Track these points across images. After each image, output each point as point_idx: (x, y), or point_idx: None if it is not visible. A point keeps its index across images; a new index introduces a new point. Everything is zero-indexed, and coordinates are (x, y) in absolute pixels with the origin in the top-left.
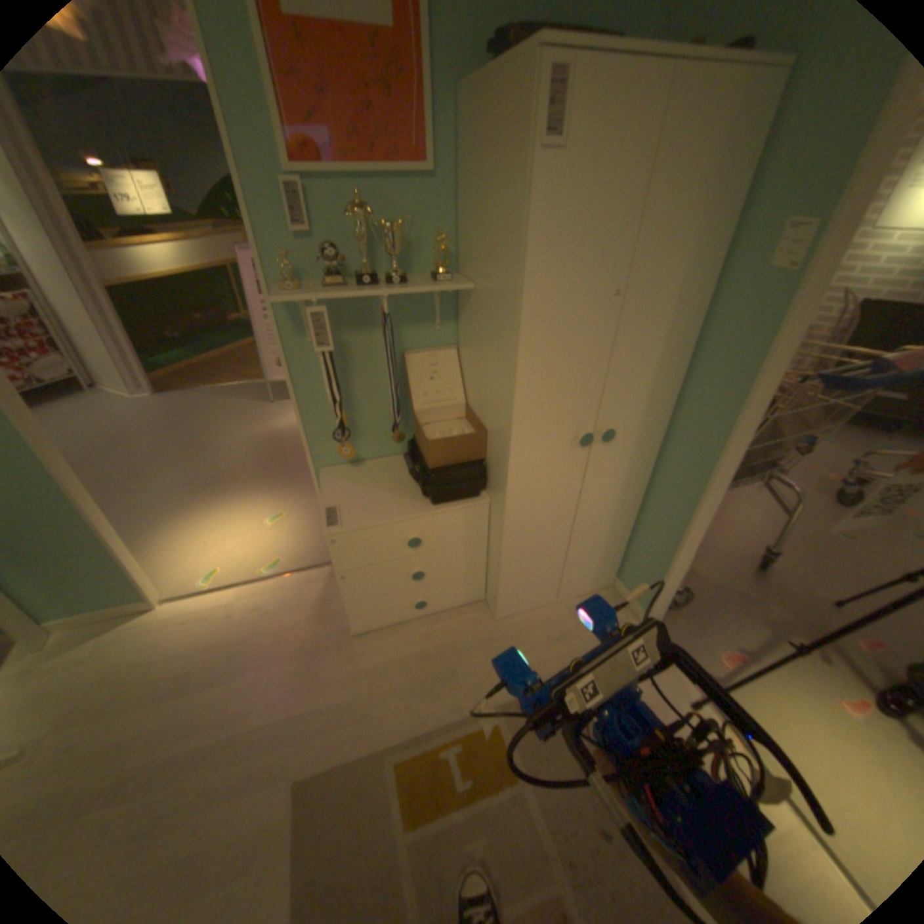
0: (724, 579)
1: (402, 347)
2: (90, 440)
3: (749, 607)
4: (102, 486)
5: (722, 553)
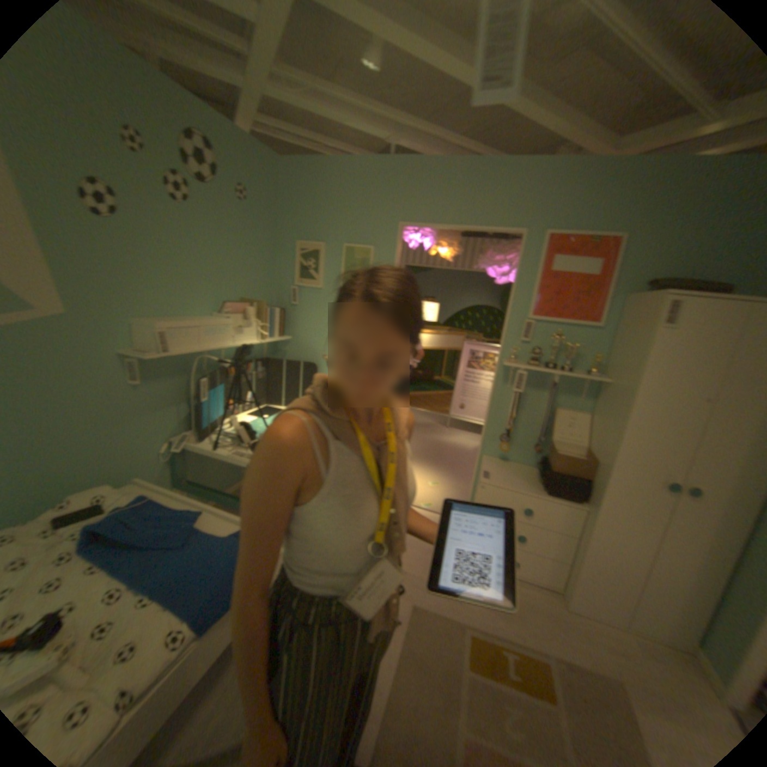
0: None
1: (558, 404)
2: None
3: None
4: None
5: None
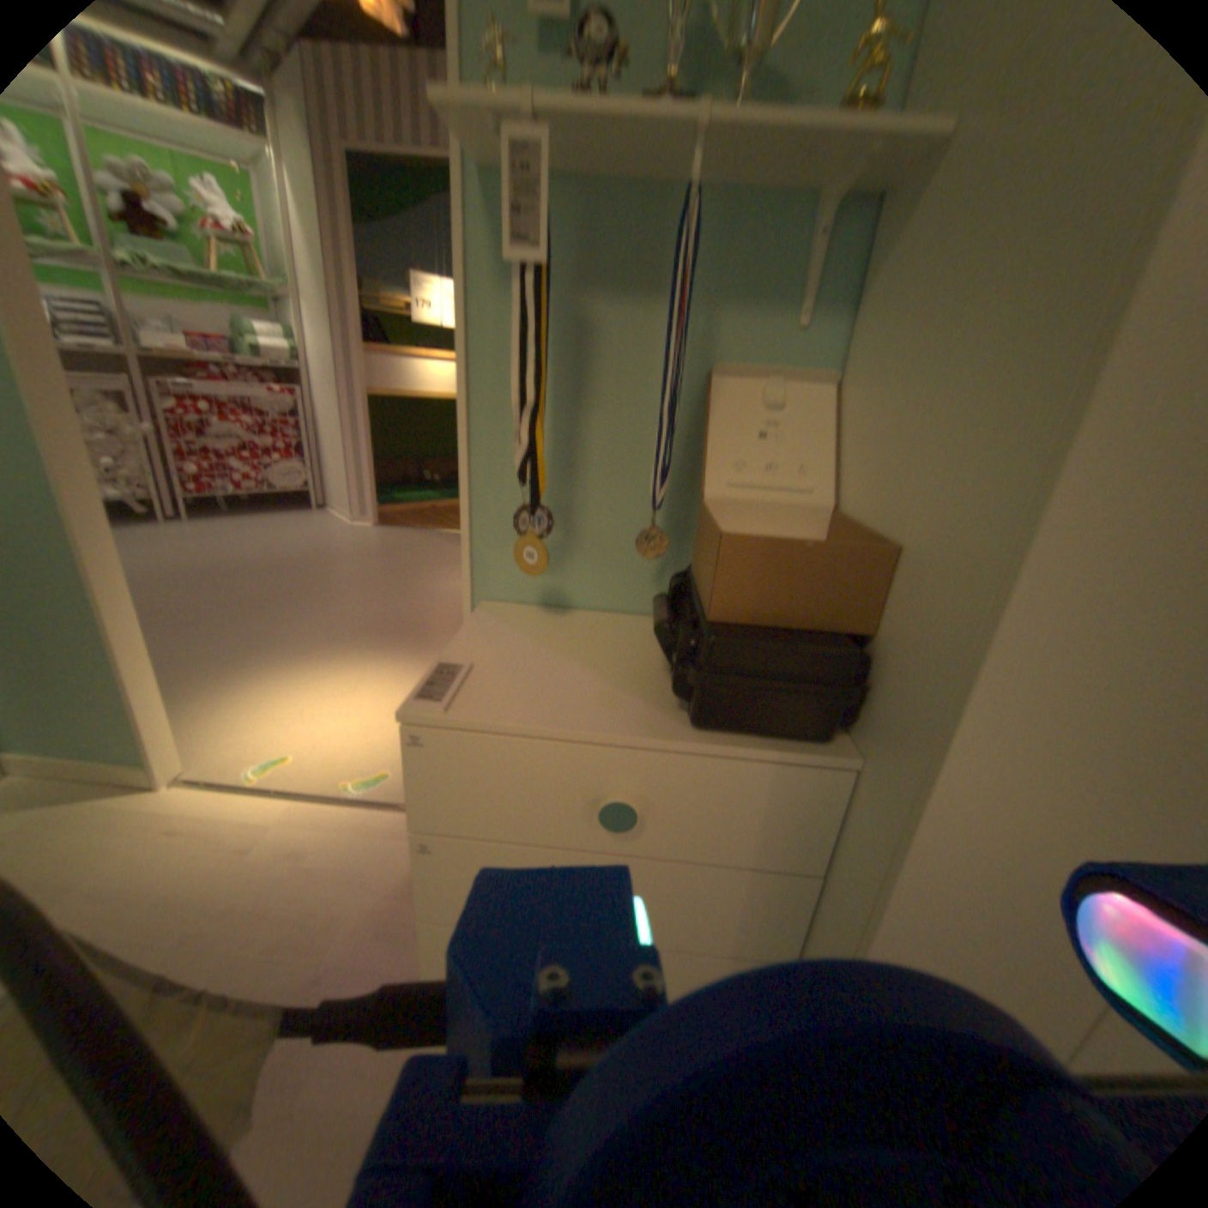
0: None
1: (714, 358)
2: (276, 553)
3: None
4: (245, 602)
5: None
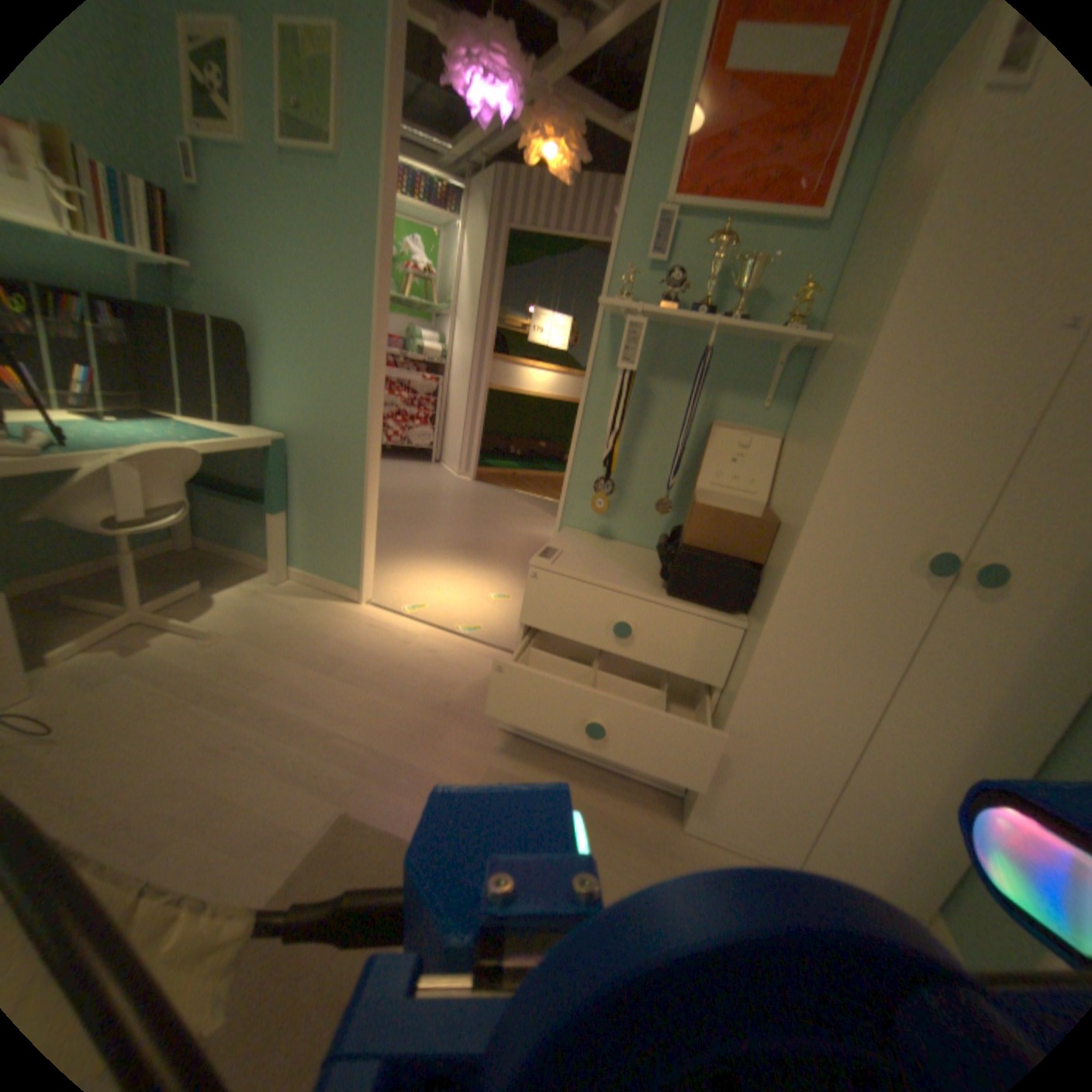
0: None
1: (713, 418)
2: (410, 490)
3: None
4: (394, 517)
5: None
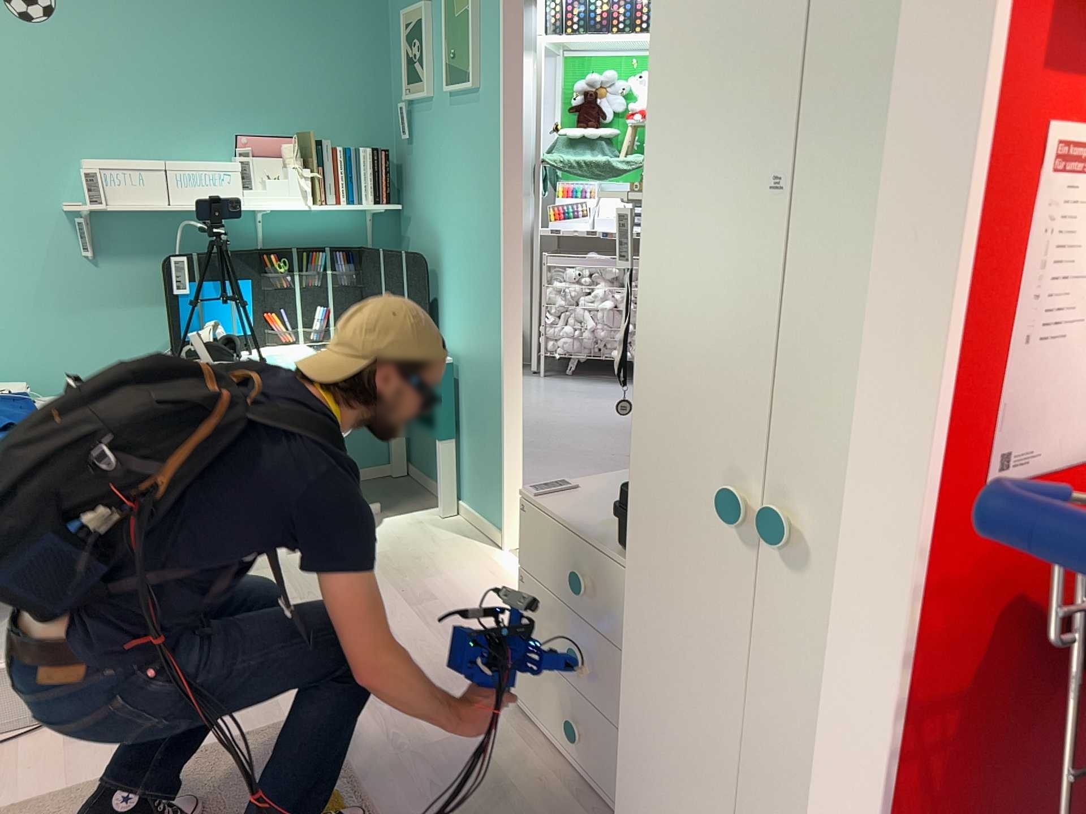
0: None
1: None
2: None
3: None
4: None
5: None
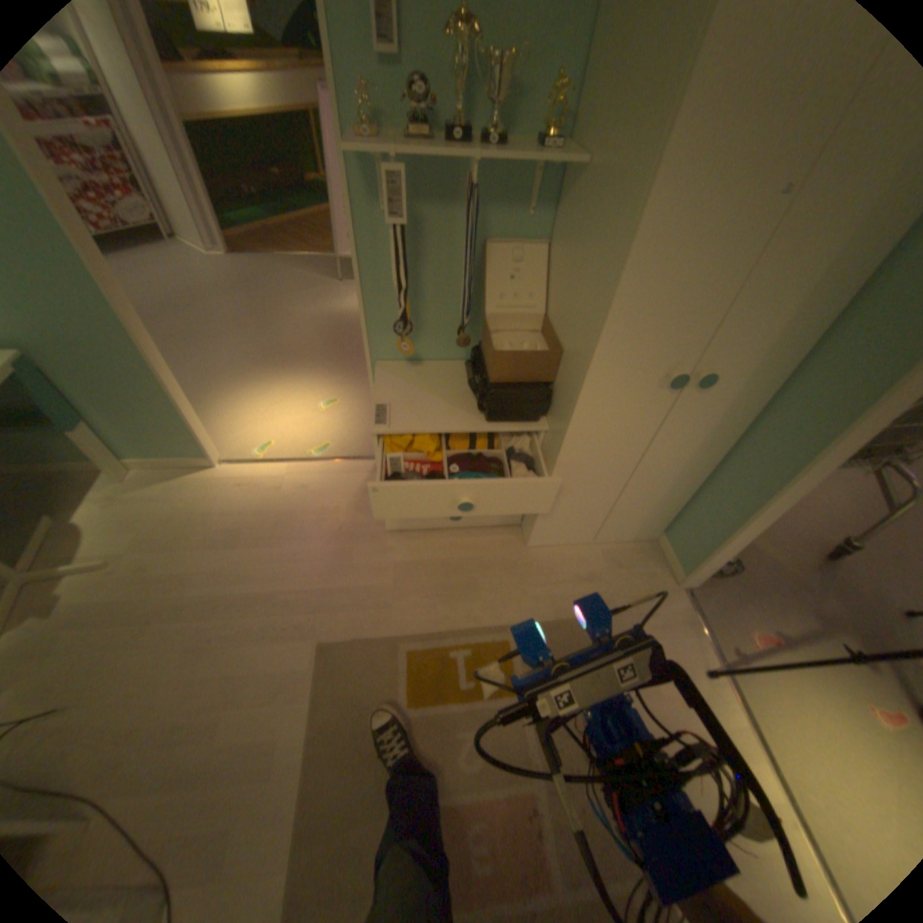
0: (783, 559)
1: (485, 233)
2: (167, 294)
3: (802, 594)
4: (175, 342)
5: (790, 532)
